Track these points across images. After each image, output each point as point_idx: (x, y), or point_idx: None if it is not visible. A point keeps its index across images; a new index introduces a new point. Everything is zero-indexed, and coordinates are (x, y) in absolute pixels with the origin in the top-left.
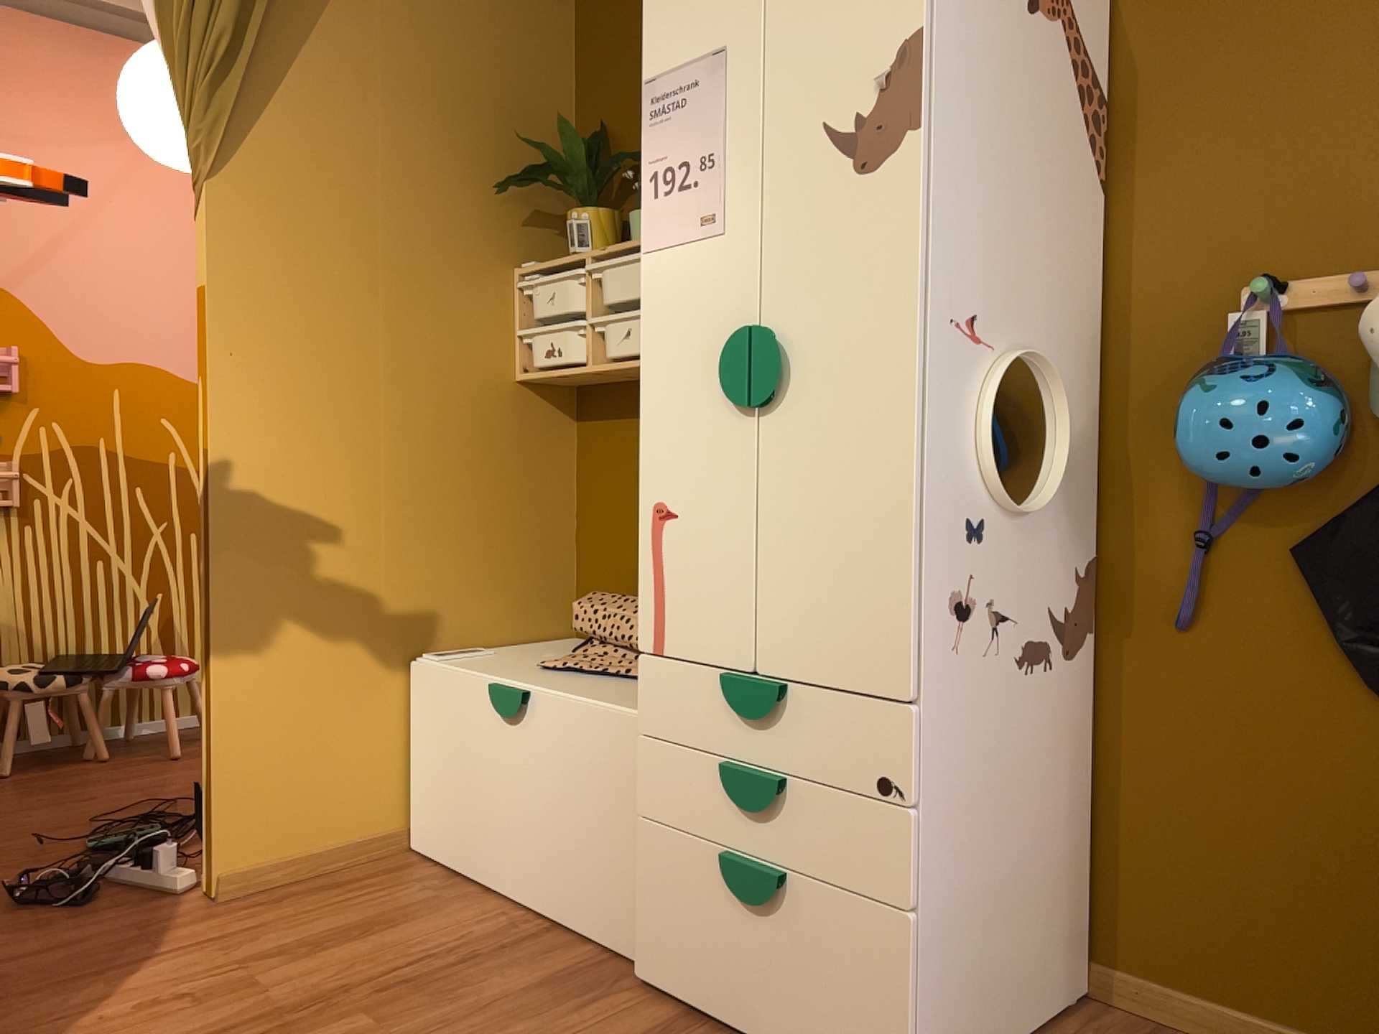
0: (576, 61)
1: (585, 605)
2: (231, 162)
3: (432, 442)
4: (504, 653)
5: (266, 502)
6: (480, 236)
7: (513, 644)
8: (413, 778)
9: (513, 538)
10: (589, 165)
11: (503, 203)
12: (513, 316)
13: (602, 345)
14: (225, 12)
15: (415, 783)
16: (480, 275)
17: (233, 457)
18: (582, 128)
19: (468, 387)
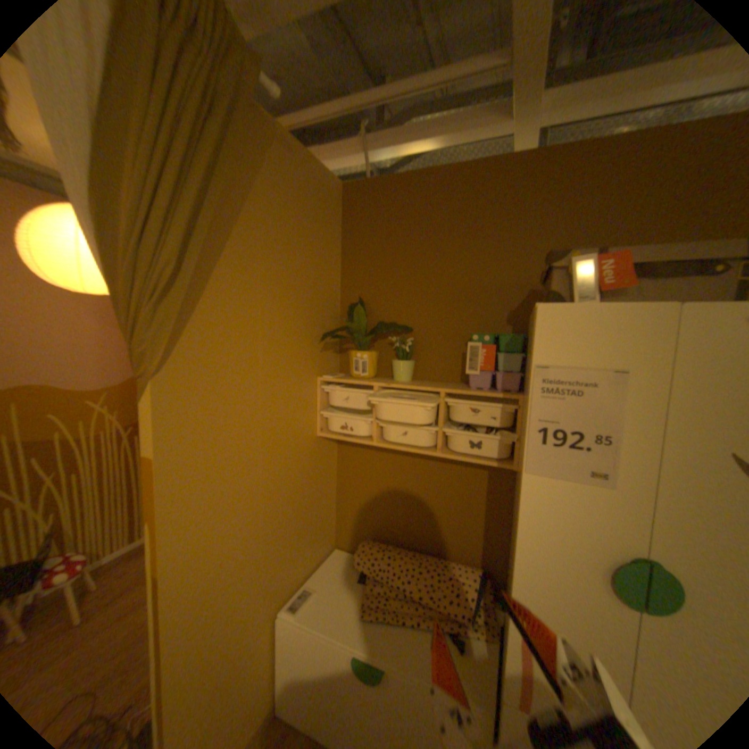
0: (341, 258)
1: (365, 558)
2: (169, 358)
3: (284, 490)
4: (321, 588)
5: (199, 587)
6: (304, 364)
7: (314, 569)
8: (276, 675)
9: (315, 517)
10: (366, 327)
11: (313, 342)
12: (317, 403)
13: (377, 428)
14: (167, 243)
15: (281, 684)
16: (304, 385)
17: (177, 573)
18: (345, 295)
19: (299, 450)
